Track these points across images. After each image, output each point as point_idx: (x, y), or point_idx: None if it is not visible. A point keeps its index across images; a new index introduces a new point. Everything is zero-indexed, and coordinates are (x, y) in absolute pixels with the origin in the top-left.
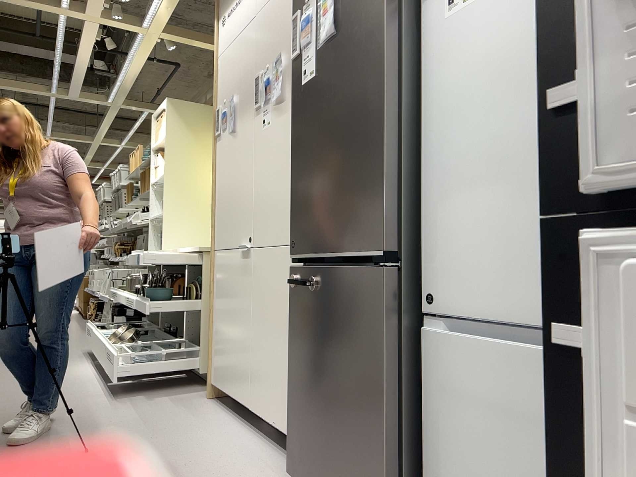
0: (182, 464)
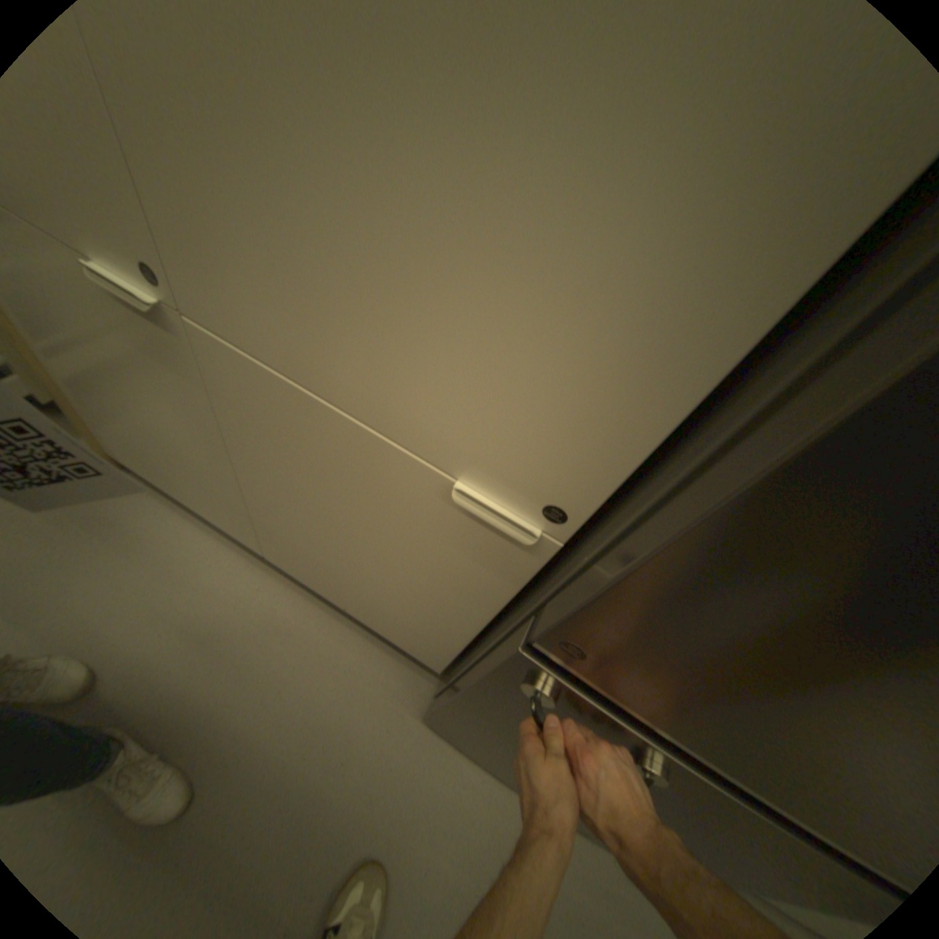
0: (221, 748)
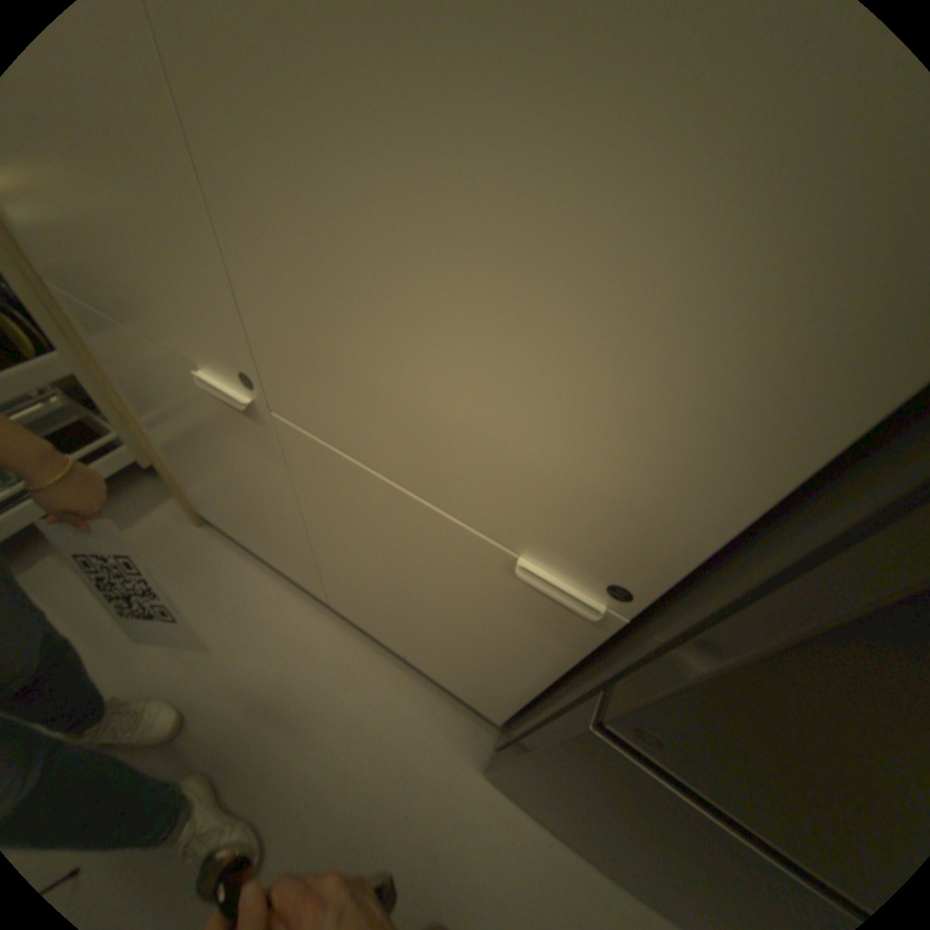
0: (293, 795)
